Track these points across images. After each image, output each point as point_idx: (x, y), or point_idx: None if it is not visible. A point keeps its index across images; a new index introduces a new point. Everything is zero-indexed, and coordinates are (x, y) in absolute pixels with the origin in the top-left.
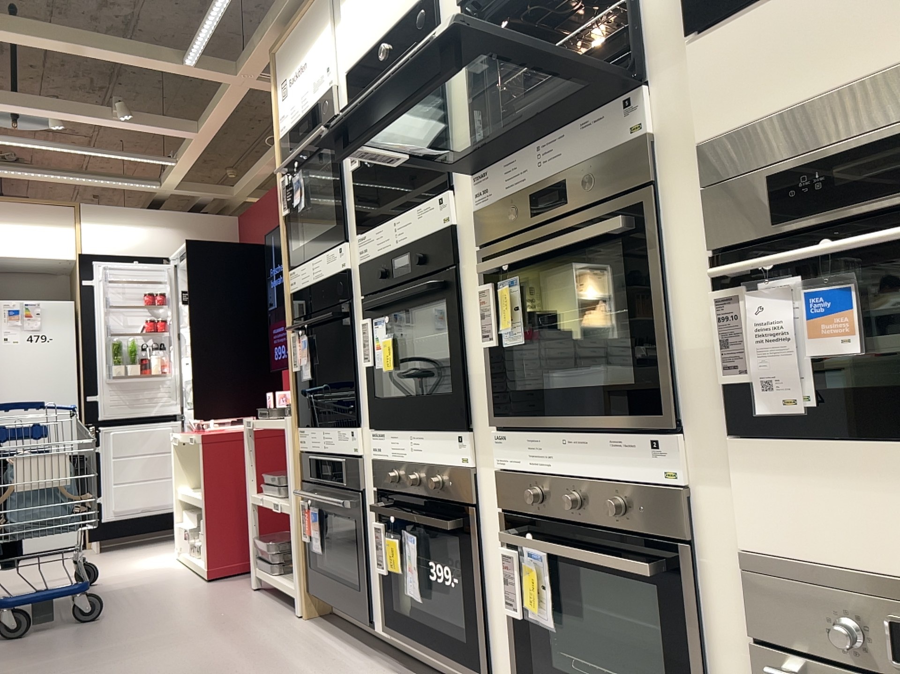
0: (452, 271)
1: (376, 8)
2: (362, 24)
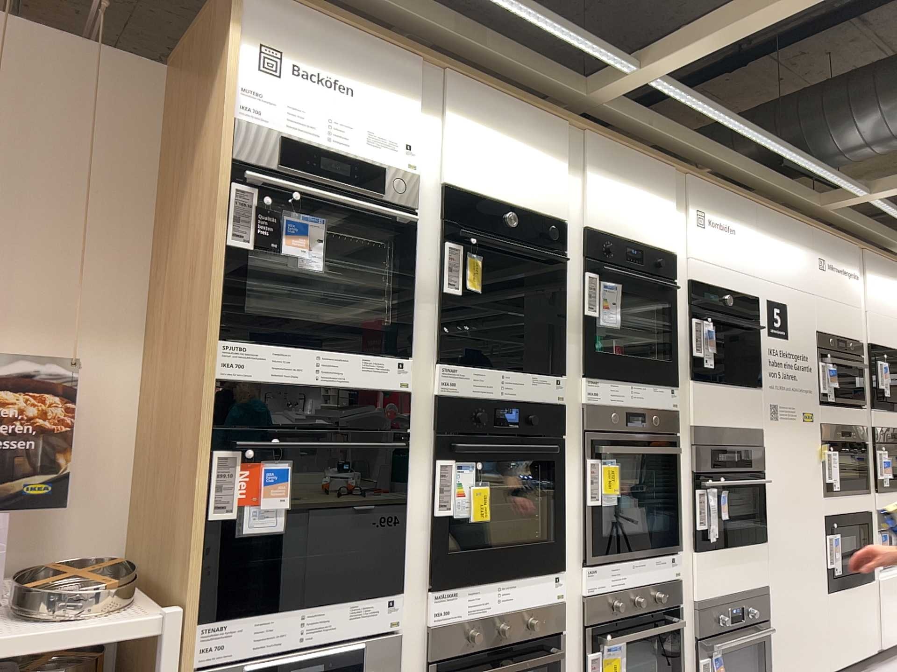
0: (557, 436)
1: (503, 178)
2: (481, 171)
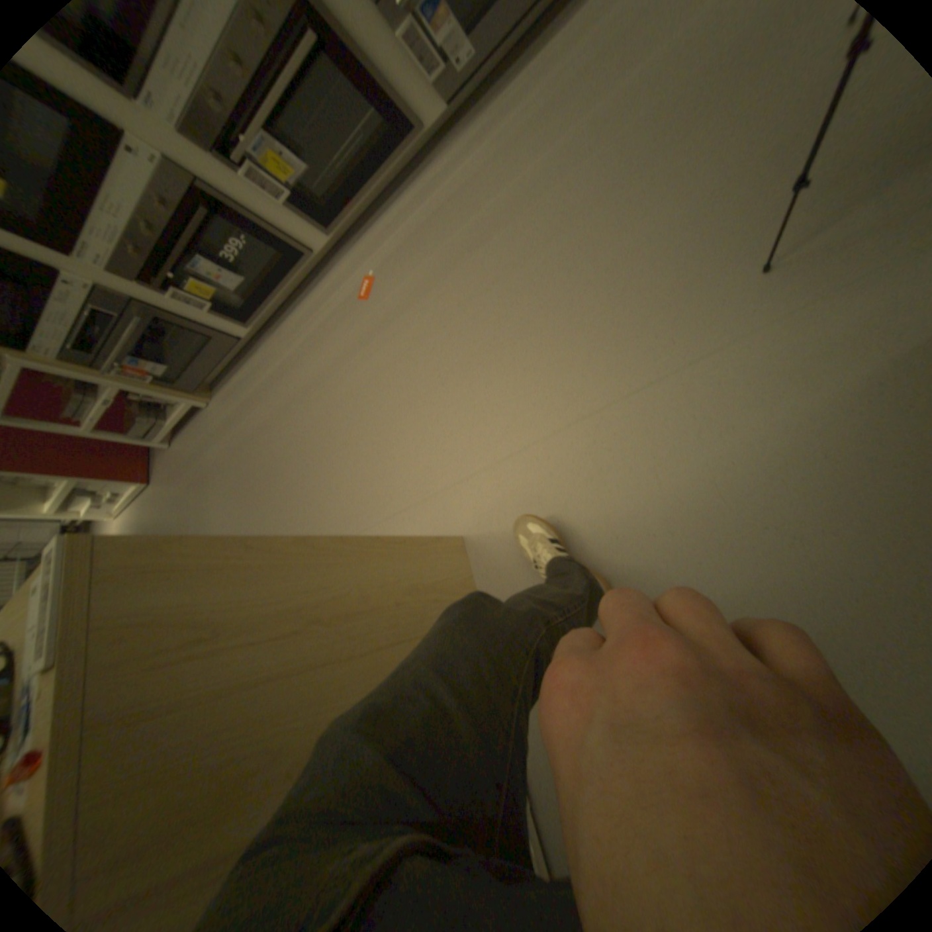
0: None
1: None
2: None
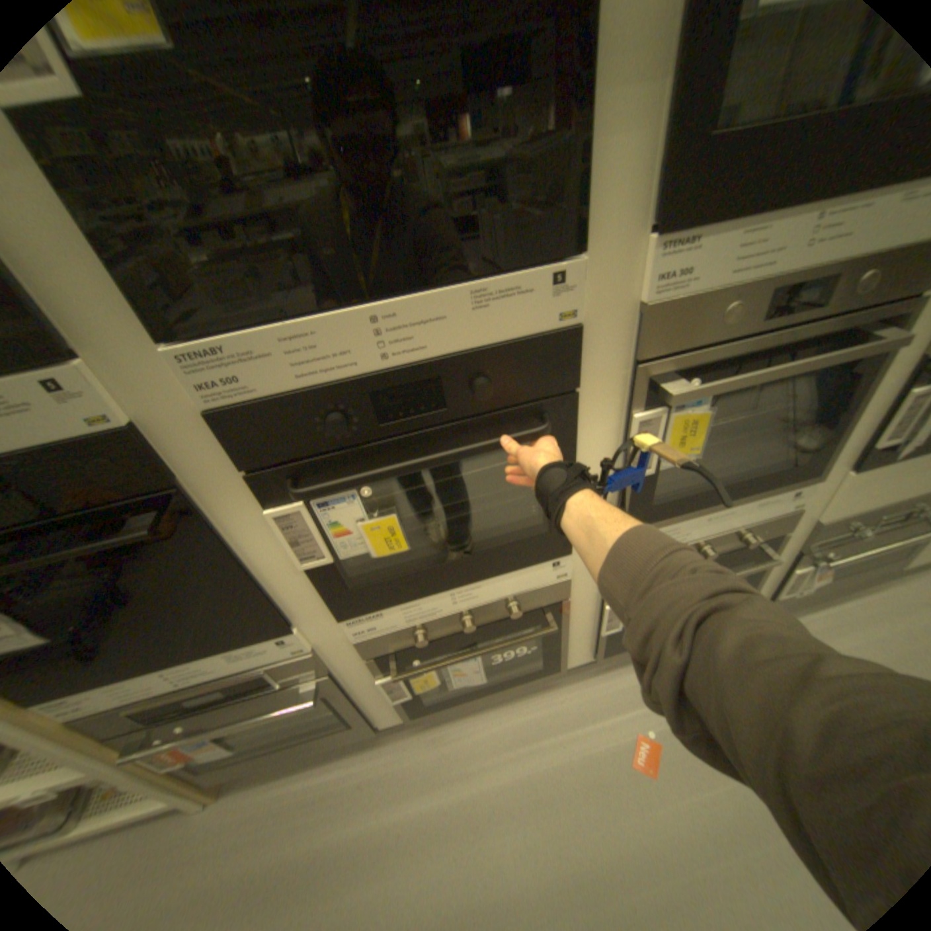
0: (572, 399)
1: None
2: None
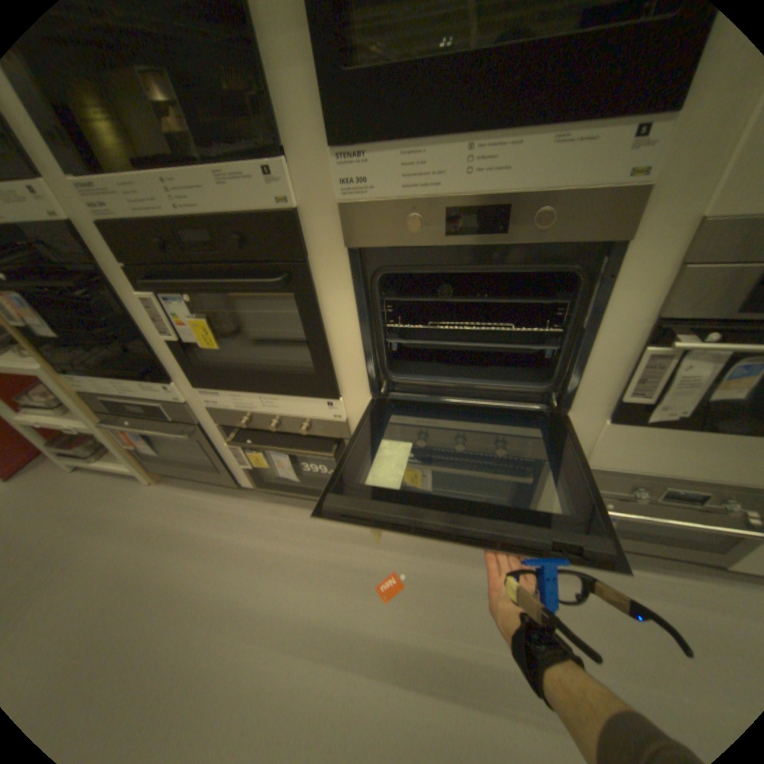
0: (303, 268)
1: None
2: None
